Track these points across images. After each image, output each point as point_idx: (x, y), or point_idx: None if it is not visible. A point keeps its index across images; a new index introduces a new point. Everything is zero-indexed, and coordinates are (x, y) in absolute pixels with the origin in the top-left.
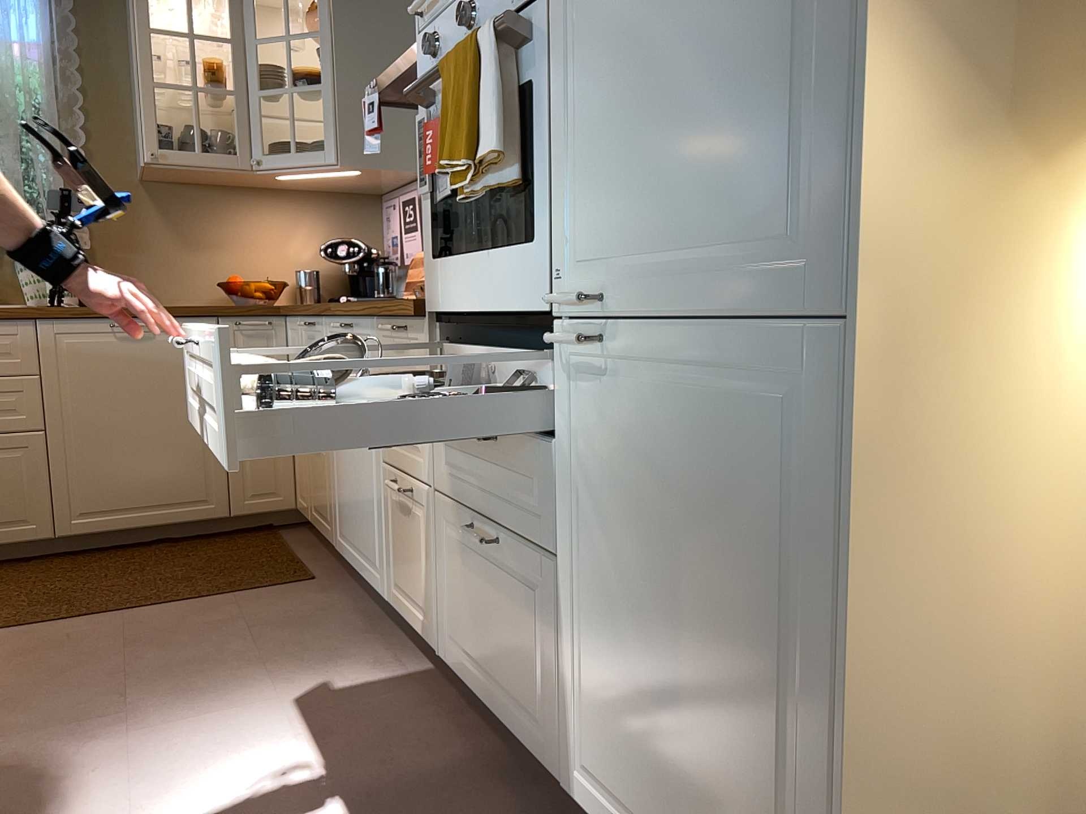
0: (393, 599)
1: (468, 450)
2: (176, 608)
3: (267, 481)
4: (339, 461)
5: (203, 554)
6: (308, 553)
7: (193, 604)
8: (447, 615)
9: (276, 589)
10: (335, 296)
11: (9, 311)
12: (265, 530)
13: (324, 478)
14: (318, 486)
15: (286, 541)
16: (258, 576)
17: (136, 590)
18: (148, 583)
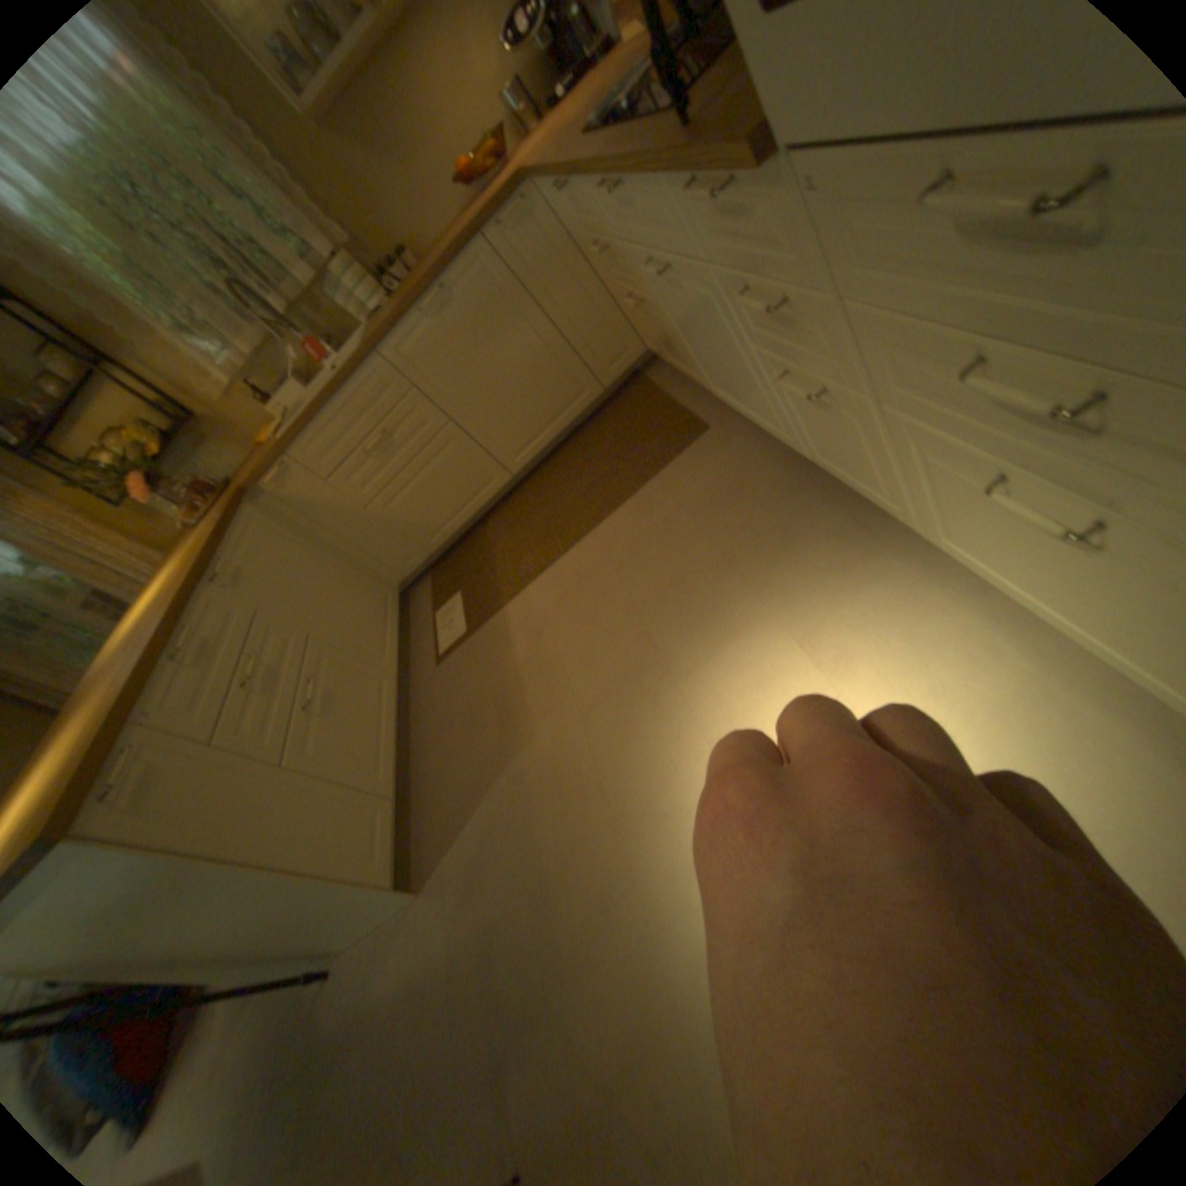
0: (820, 459)
1: (963, 371)
2: (625, 508)
3: (613, 343)
4: (680, 324)
5: (608, 433)
6: (684, 390)
7: (634, 498)
8: (936, 512)
9: (685, 452)
10: (550, 94)
11: (355, 357)
12: (635, 379)
13: (667, 333)
14: (664, 338)
15: (658, 384)
16: (663, 443)
17: (588, 498)
18: (591, 486)
